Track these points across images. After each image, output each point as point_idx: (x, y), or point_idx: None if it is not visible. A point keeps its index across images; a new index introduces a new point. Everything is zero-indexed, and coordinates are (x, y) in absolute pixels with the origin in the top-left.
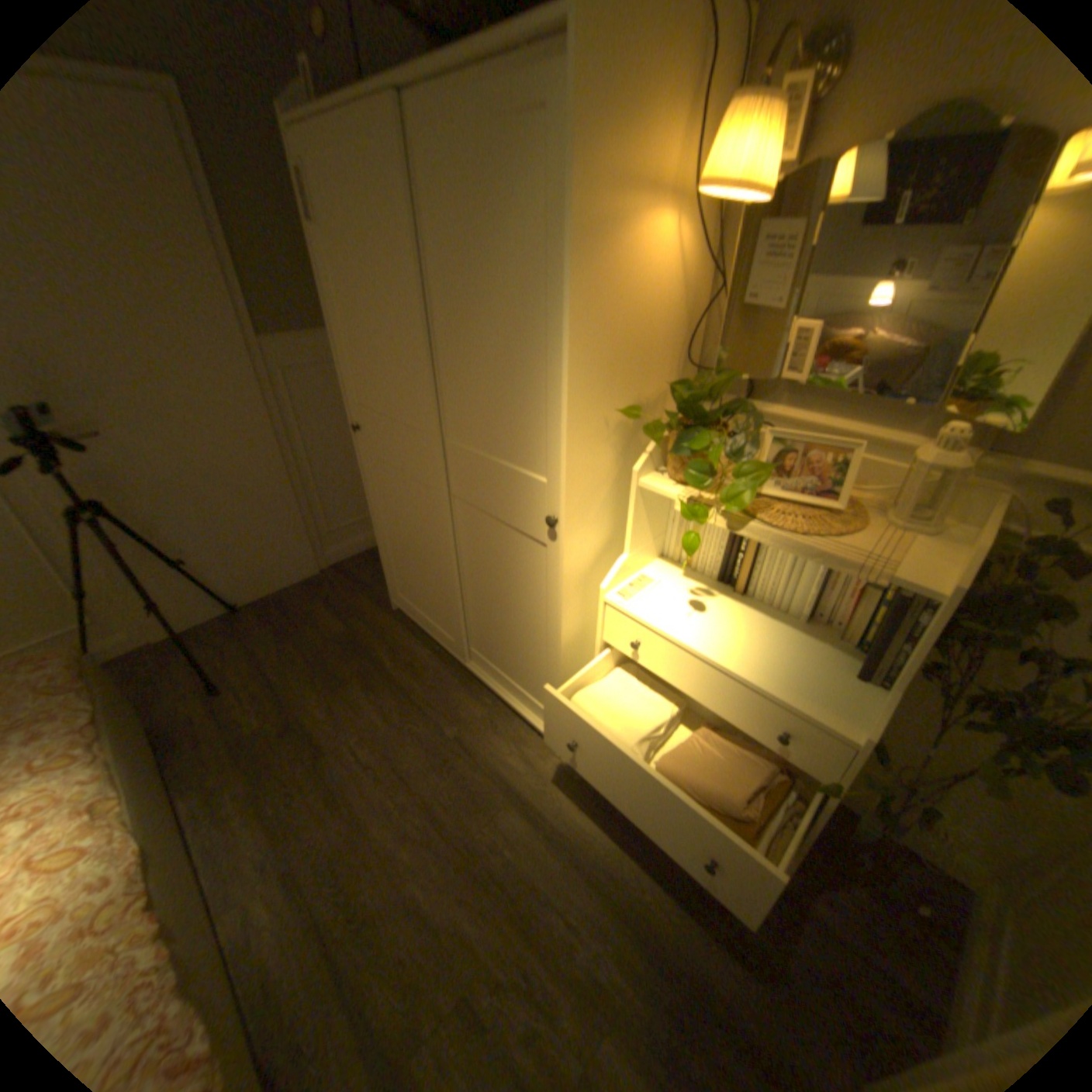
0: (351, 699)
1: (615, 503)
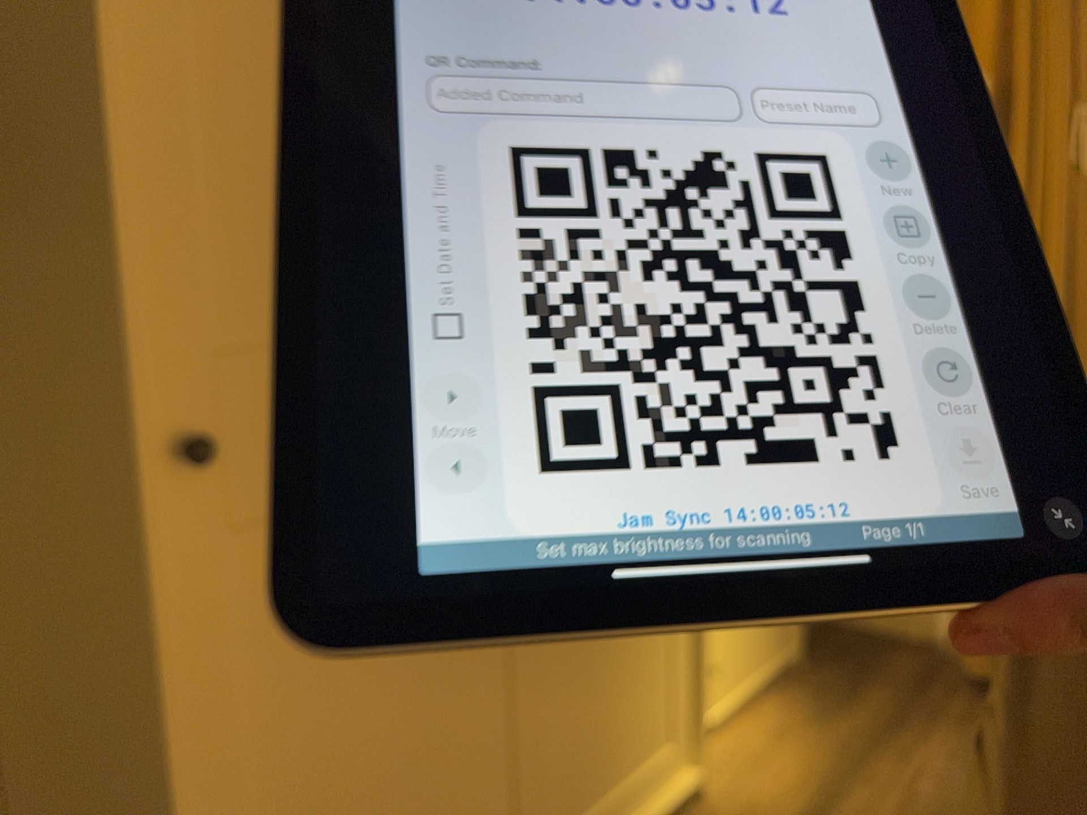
0: None
1: None
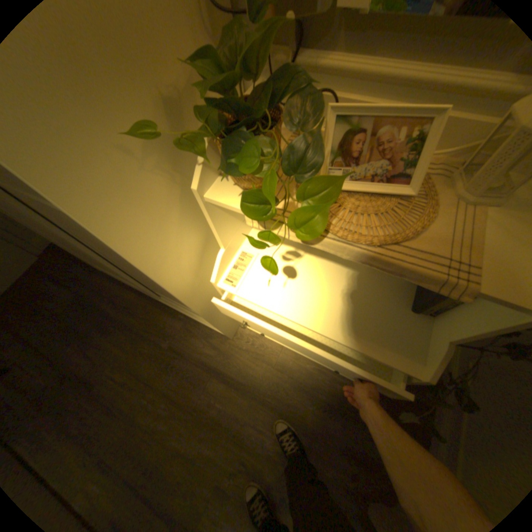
0: (97, 344)
1: (194, 213)
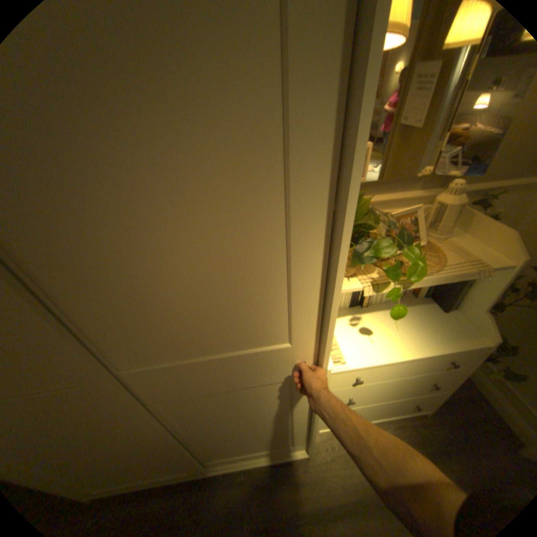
0: None
1: None
